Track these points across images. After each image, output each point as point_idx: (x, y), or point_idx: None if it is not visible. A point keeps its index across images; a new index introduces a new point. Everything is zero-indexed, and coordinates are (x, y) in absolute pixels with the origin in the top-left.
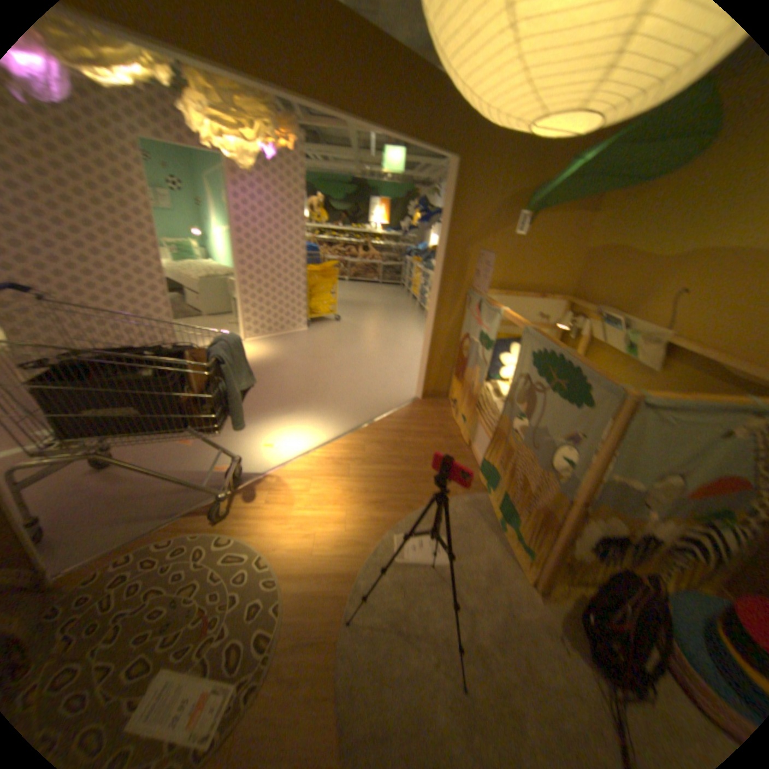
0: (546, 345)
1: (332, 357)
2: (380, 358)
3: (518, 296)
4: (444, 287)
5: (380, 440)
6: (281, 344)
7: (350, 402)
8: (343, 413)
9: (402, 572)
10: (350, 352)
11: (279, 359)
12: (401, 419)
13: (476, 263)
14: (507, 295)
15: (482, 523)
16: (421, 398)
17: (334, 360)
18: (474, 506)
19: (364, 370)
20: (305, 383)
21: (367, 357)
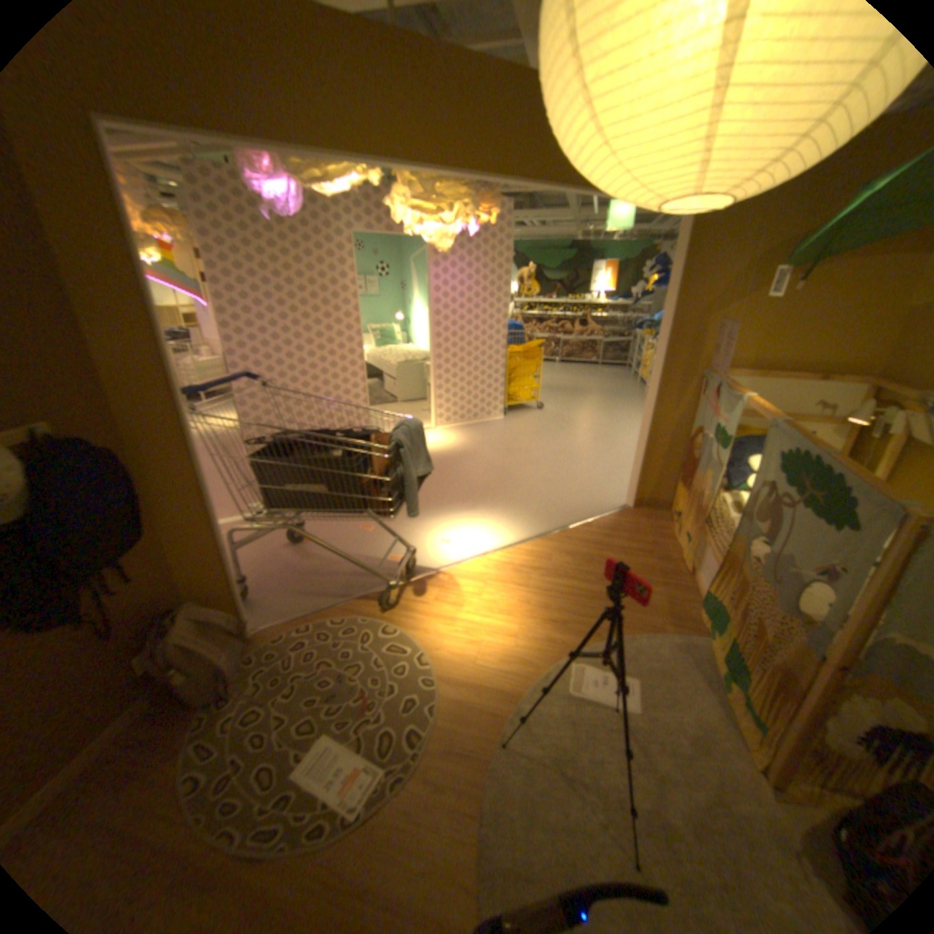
0: (801, 444)
1: (528, 451)
2: (588, 456)
3: (785, 378)
4: (672, 368)
5: (572, 552)
6: (474, 435)
7: (543, 504)
8: (533, 516)
9: (578, 709)
10: (551, 447)
11: (469, 451)
12: (604, 531)
13: (718, 336)
14: (766, 376)
15: (697, 676)
16: (634, 507)
17: (531, 455)
18: (689, 652)
19: (565, 468)
20: (494, 479)
21: (571, 453)
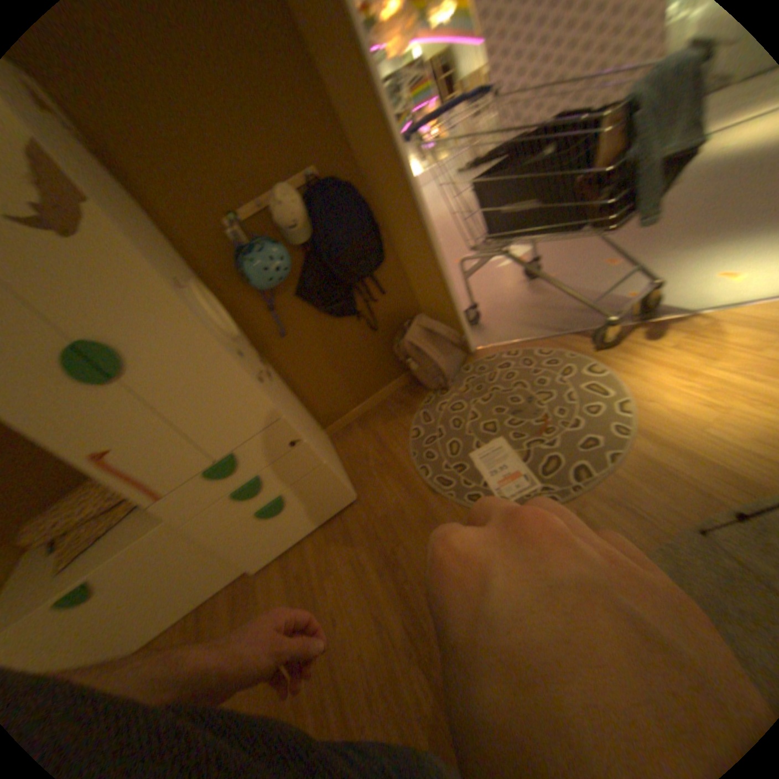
0: None
1: None
2: None
3: None
4: None
5: None
6: None
7: None
8: None
9: None
10: None
11: None
12: None
13: None
14: None
15: None
16: None
17: None
18: None
19: None
20: None
21: None
